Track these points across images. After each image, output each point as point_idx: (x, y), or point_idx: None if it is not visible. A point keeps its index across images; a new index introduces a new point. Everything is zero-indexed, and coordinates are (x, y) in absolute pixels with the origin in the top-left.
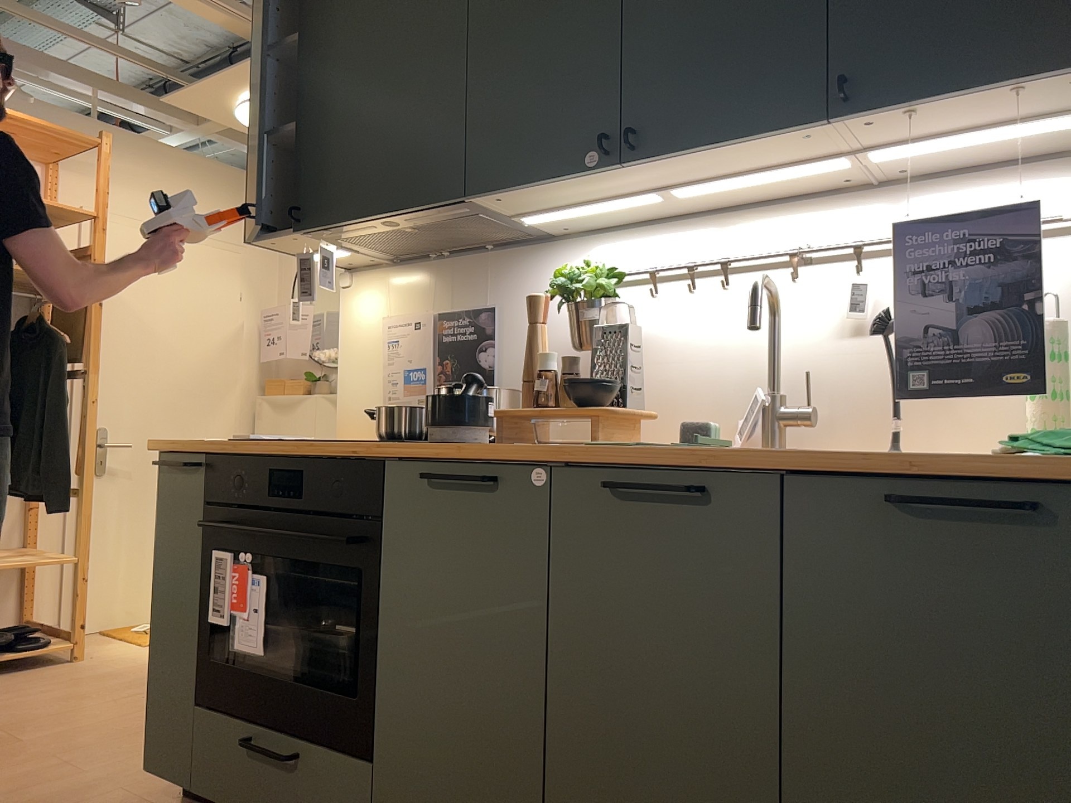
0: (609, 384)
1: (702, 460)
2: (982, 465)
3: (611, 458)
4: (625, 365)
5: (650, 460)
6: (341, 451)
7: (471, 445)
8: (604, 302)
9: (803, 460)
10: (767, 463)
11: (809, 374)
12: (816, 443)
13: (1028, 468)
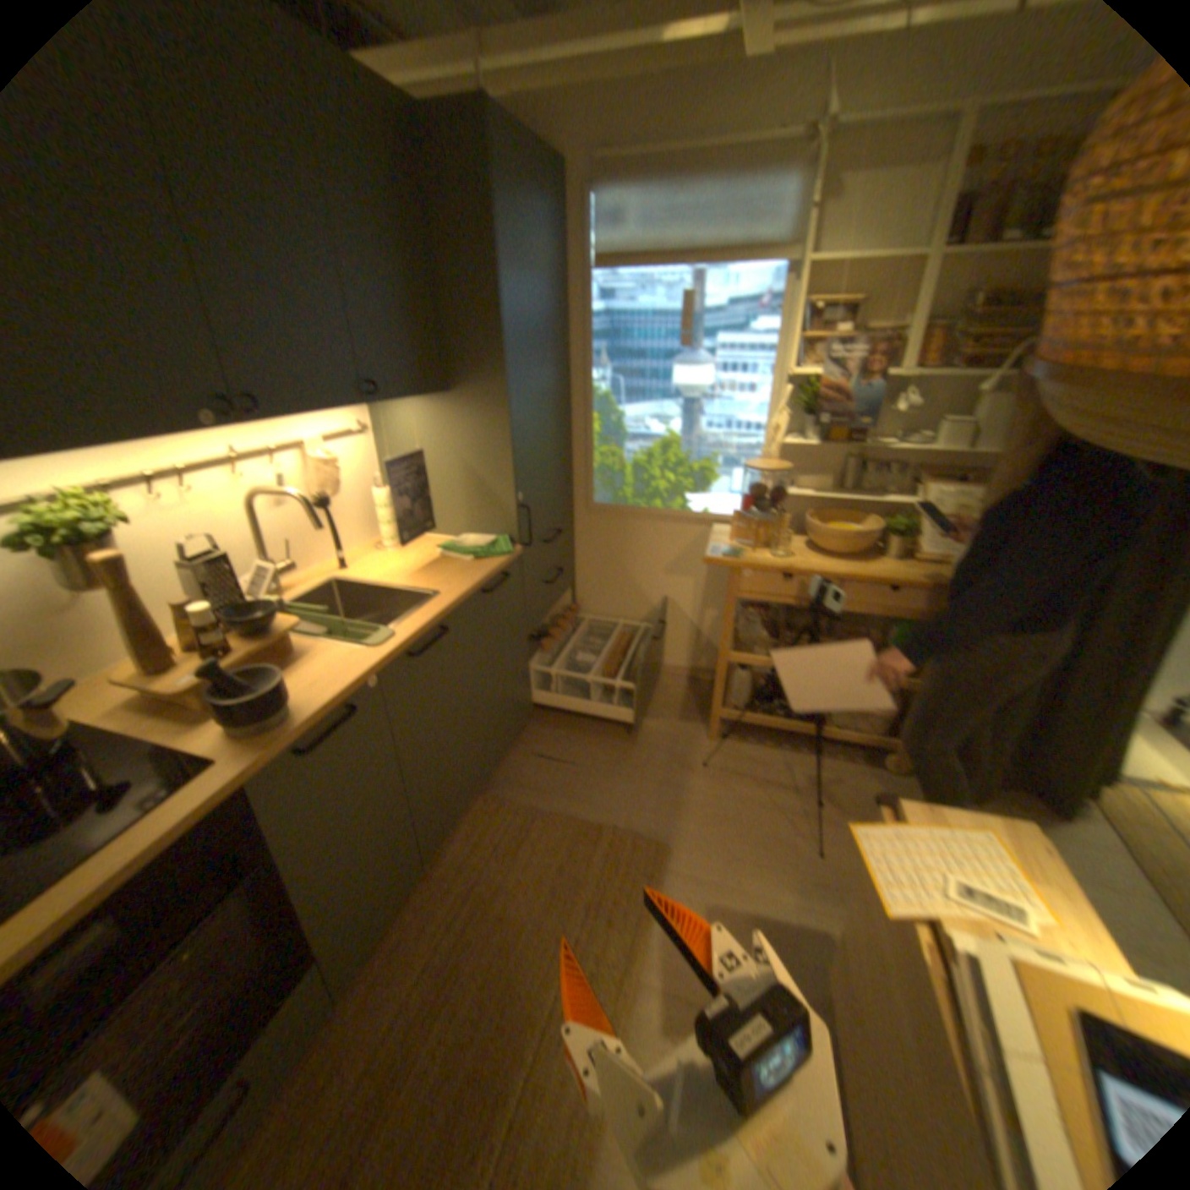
0: (262, 608)
1: (441, 617)
2: (491, 570)
3: (410, 643)
4: (228, 588)
5: (416, 632)
6: (162, 834)
7: (291, 708)
8: (111, 536)
9: (469, 595)
10: (459, 603)
11: (290, 543)
12: (279, 581)
13: (499, 566)
